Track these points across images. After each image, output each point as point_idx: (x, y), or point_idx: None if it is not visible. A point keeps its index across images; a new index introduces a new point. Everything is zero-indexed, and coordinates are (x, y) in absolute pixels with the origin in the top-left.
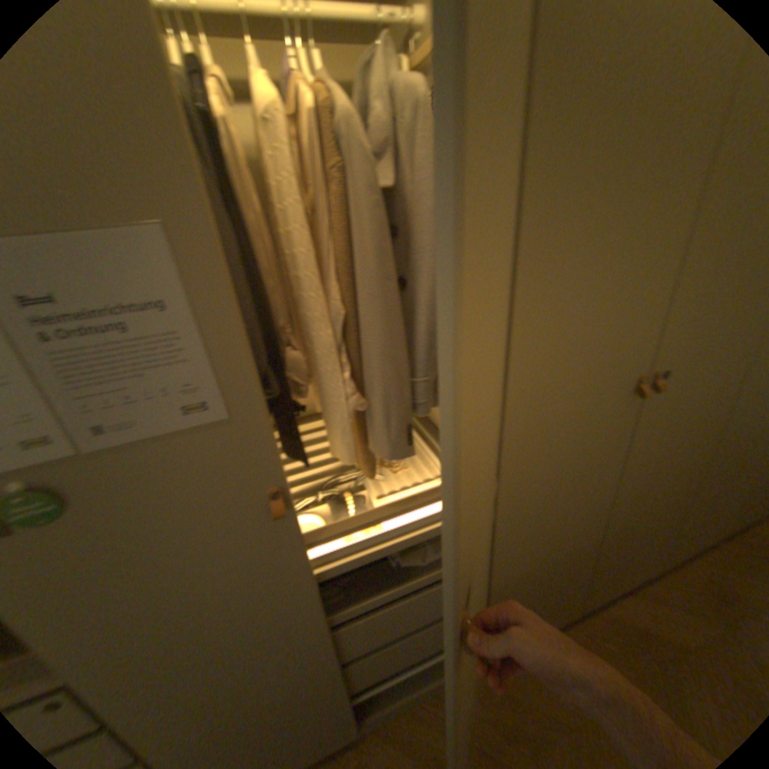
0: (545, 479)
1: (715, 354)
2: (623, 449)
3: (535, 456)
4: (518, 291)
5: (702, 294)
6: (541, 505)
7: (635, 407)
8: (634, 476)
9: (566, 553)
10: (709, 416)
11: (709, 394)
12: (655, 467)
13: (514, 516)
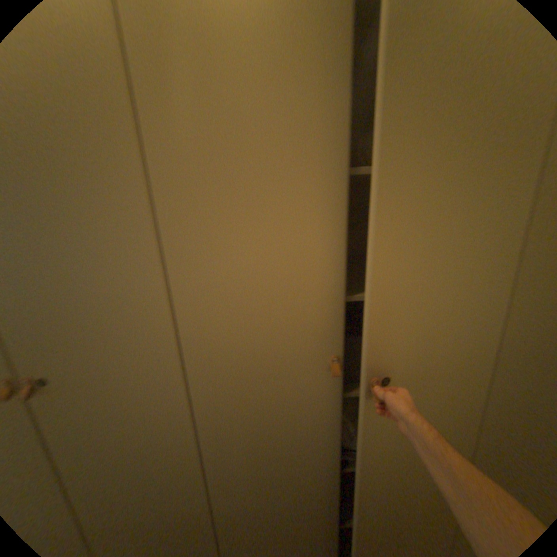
0: (245, 428)
1: (429, 350)
2: (334, 421)
3: (227, 405)
4: (171, 273)
5: (387, 293)
6: (248, 451)
7: (335, 384)
8: (361, 451)
9: (294, 506)
10: (449, 411)
11: (439, 388)
12: (388, 448)
13: (219, 453)
